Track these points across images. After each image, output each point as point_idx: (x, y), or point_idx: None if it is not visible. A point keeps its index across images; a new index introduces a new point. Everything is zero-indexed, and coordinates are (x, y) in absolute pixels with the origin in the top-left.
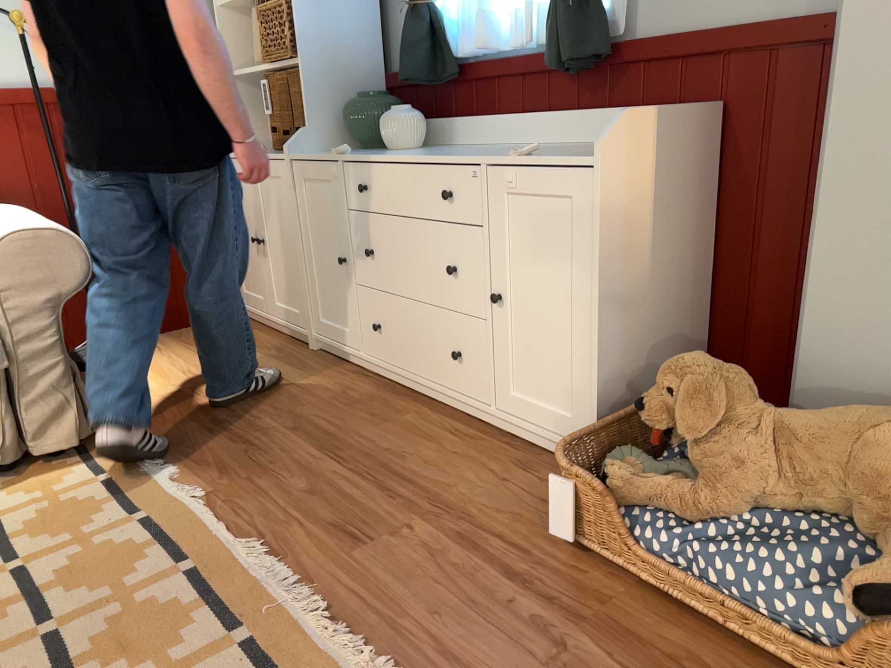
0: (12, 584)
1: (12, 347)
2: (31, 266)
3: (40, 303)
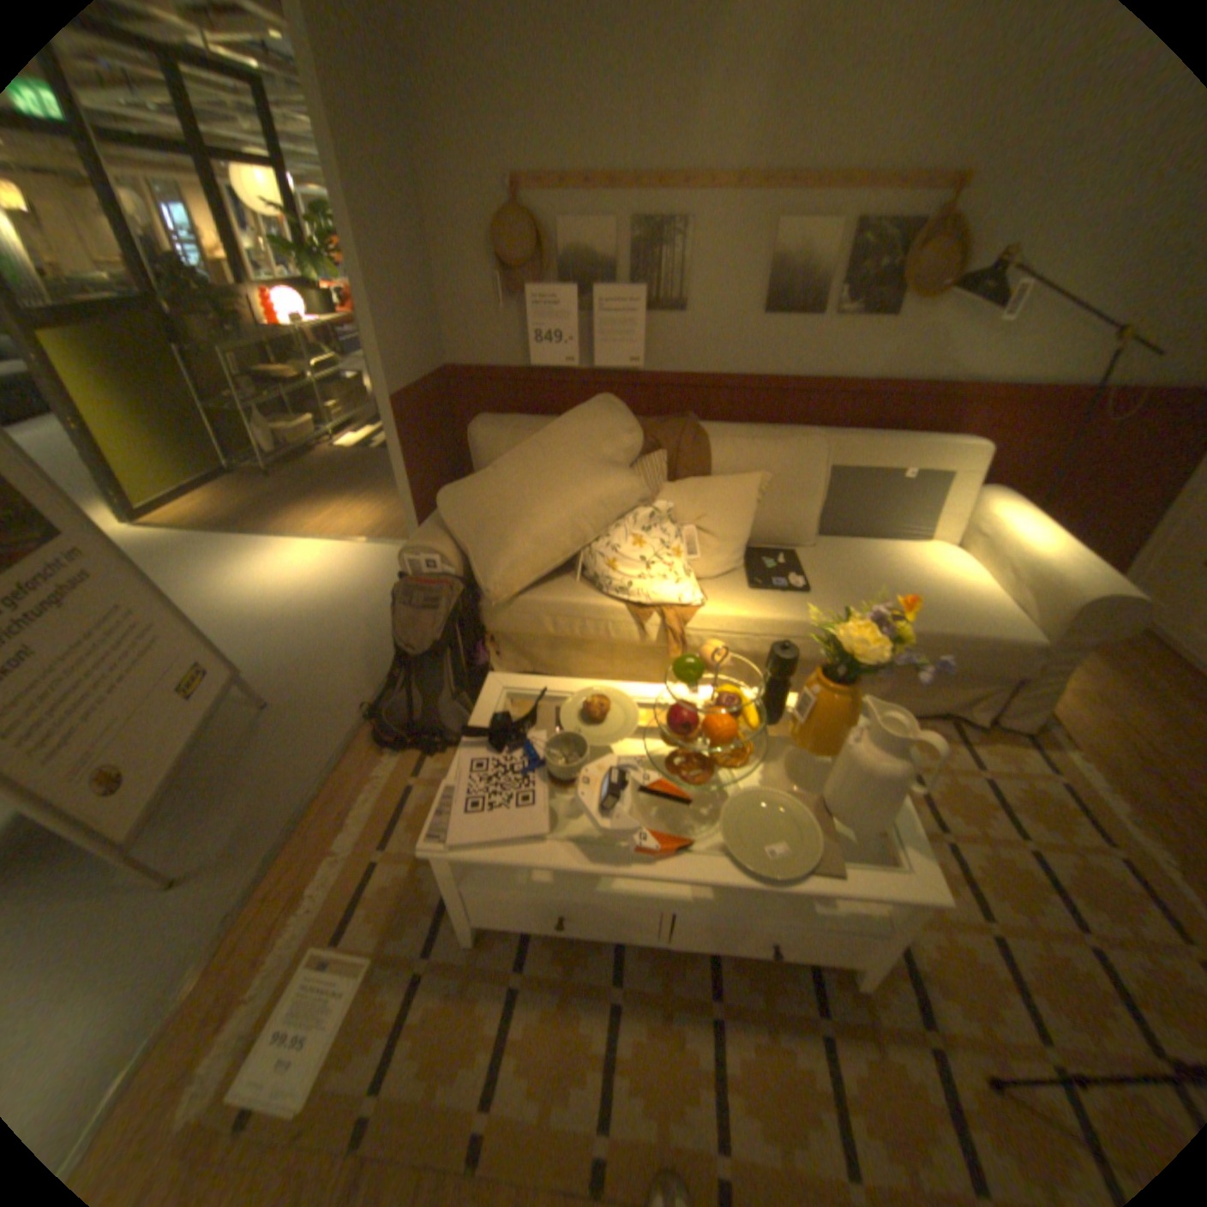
0: (1039, 870)
1: (1043, 666)
2: (1102, 621)
3: (1085, 645)
